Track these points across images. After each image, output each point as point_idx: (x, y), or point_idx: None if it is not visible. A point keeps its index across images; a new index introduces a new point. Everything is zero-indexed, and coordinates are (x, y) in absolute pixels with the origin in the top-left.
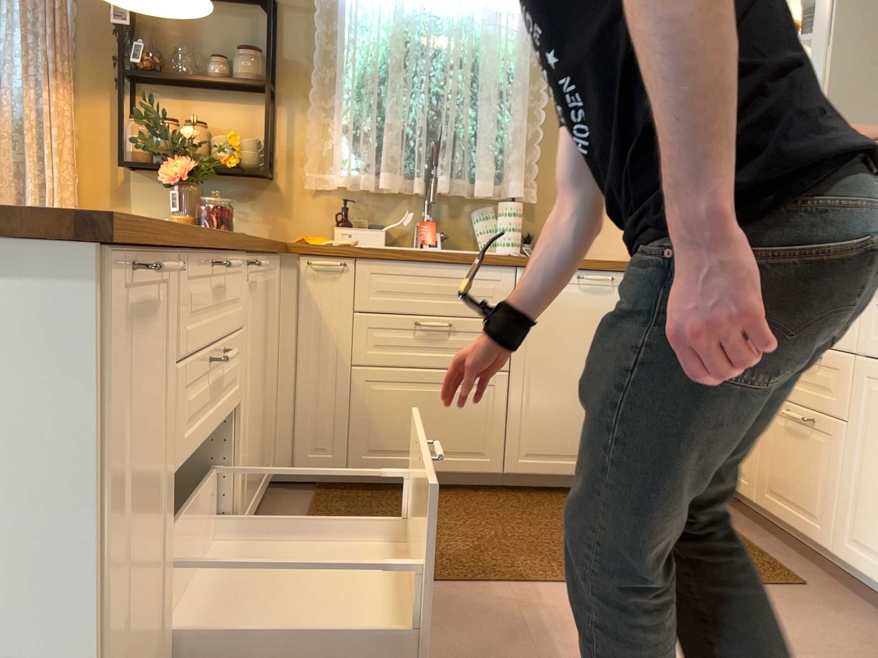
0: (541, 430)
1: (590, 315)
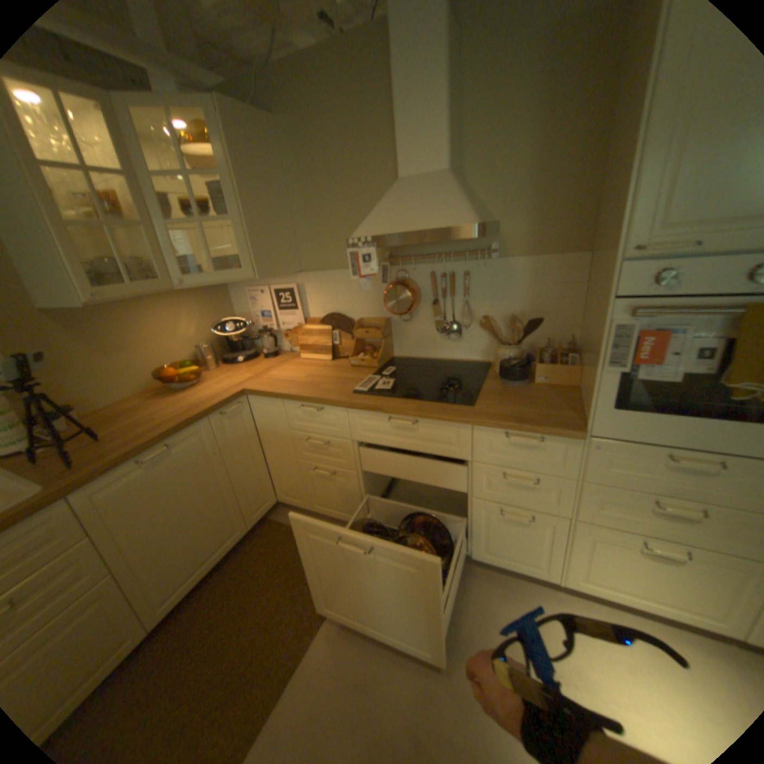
0: (163, 581)
1: (159, 482)
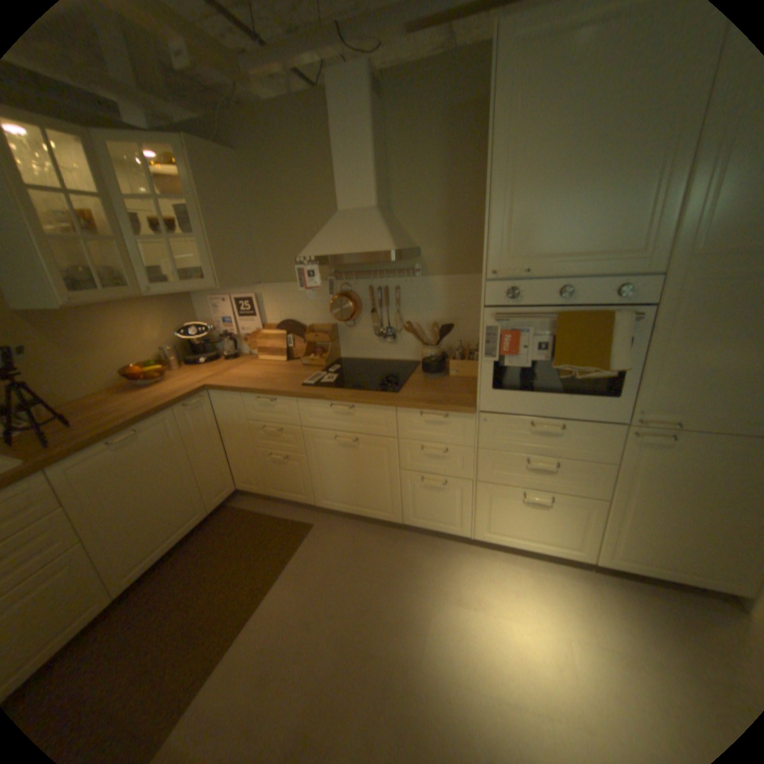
0: (128, 553)
1: (127, 463)
